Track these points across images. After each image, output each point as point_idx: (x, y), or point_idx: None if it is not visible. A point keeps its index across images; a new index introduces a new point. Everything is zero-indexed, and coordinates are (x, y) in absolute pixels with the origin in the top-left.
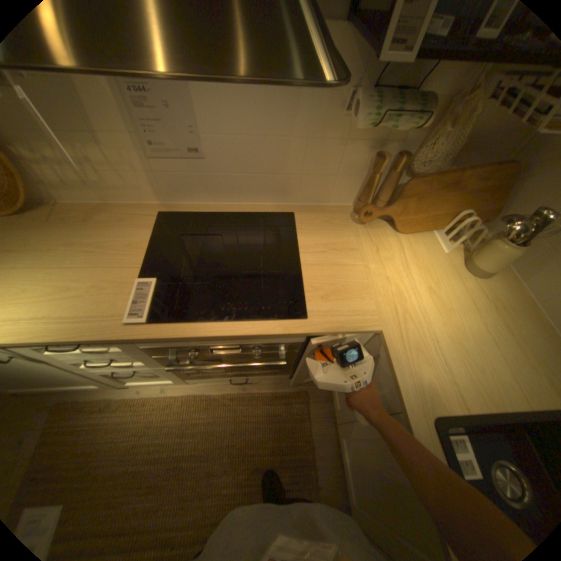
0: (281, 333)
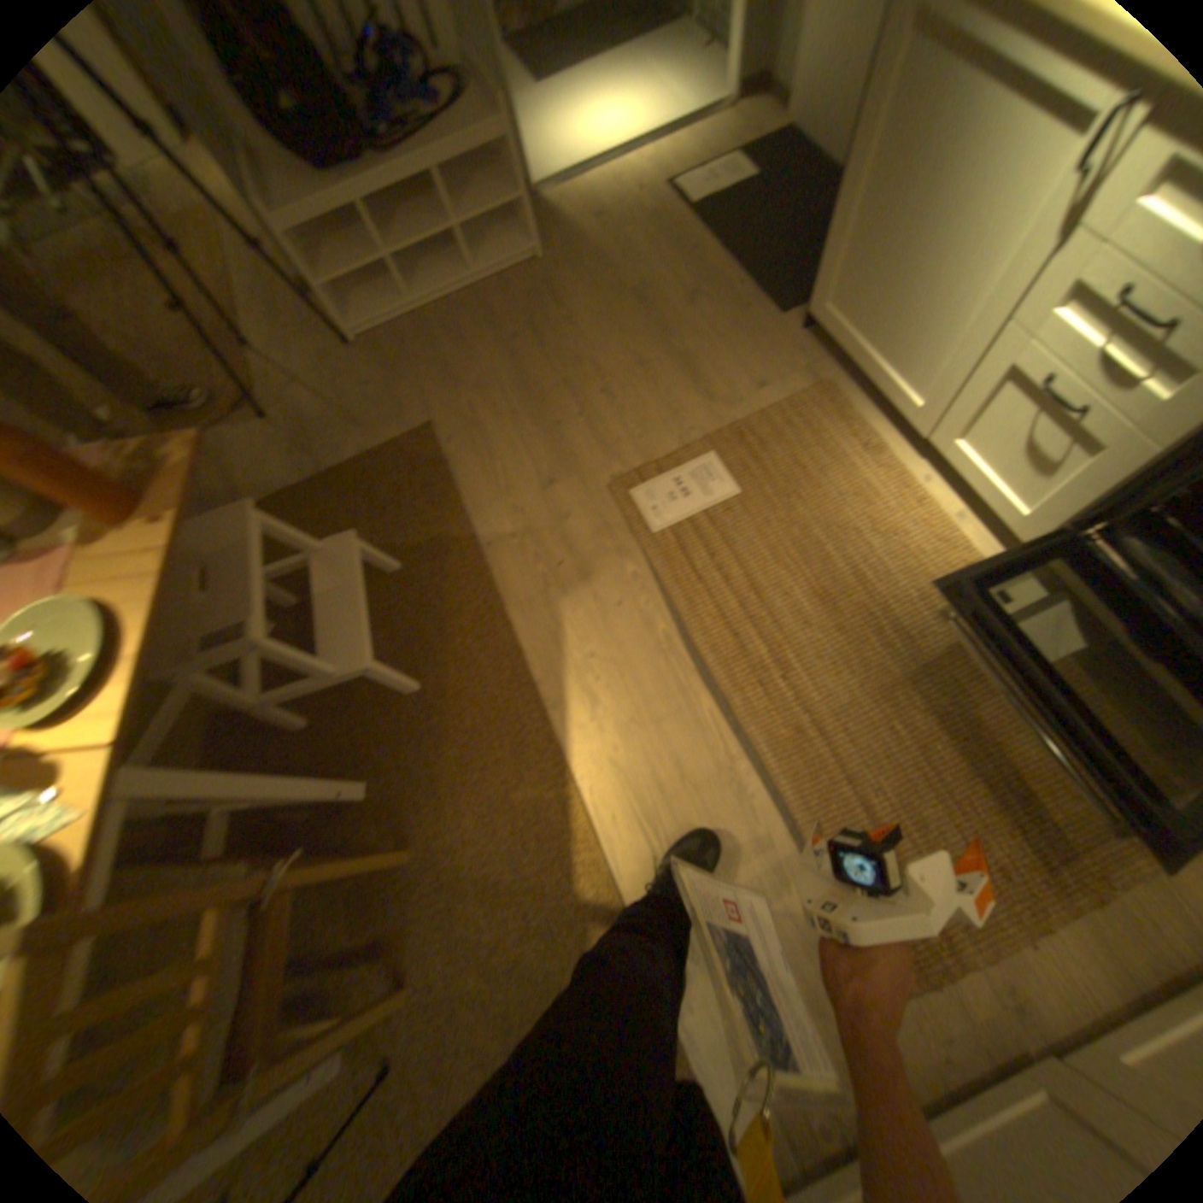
0: None
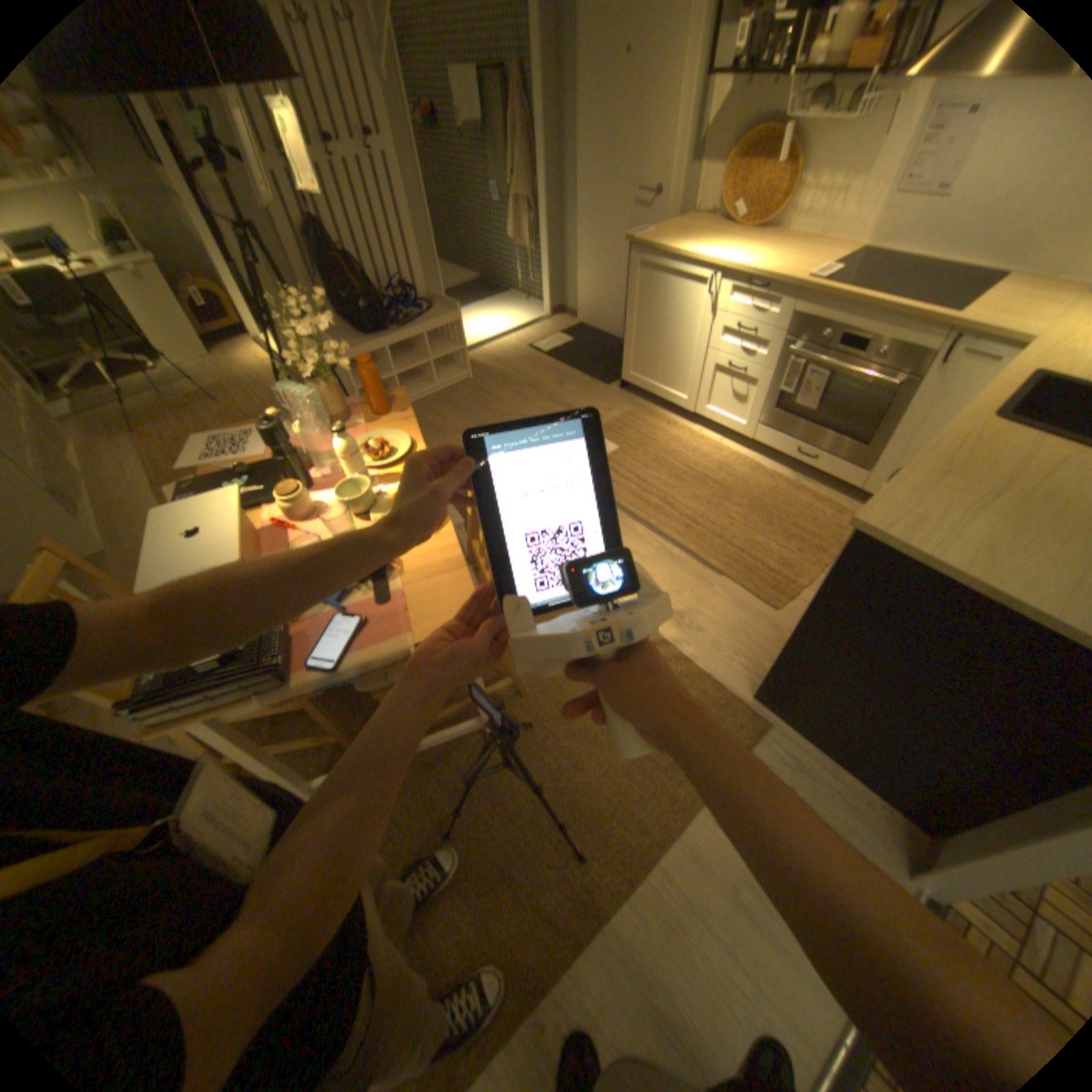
0: (925, 312)
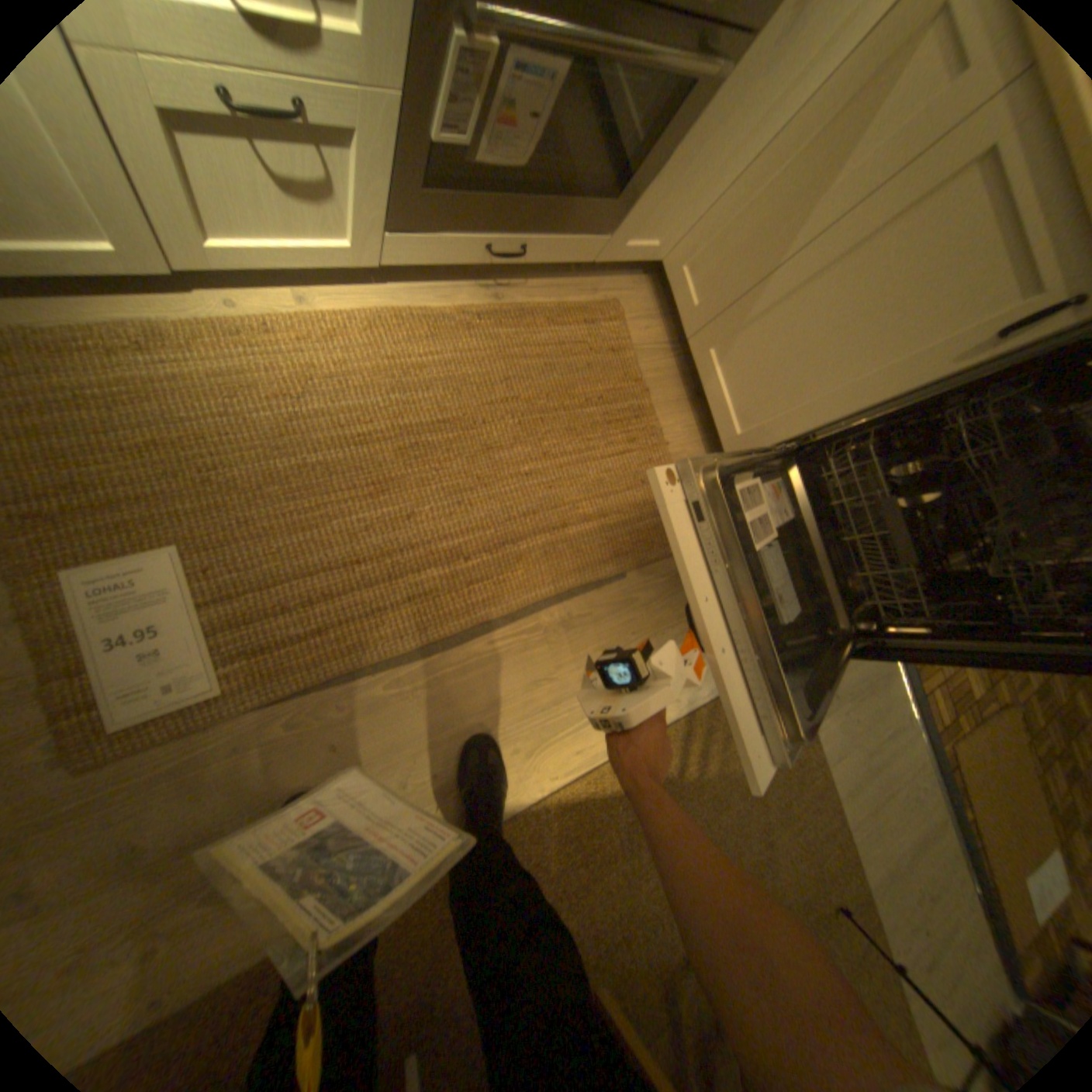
0: None
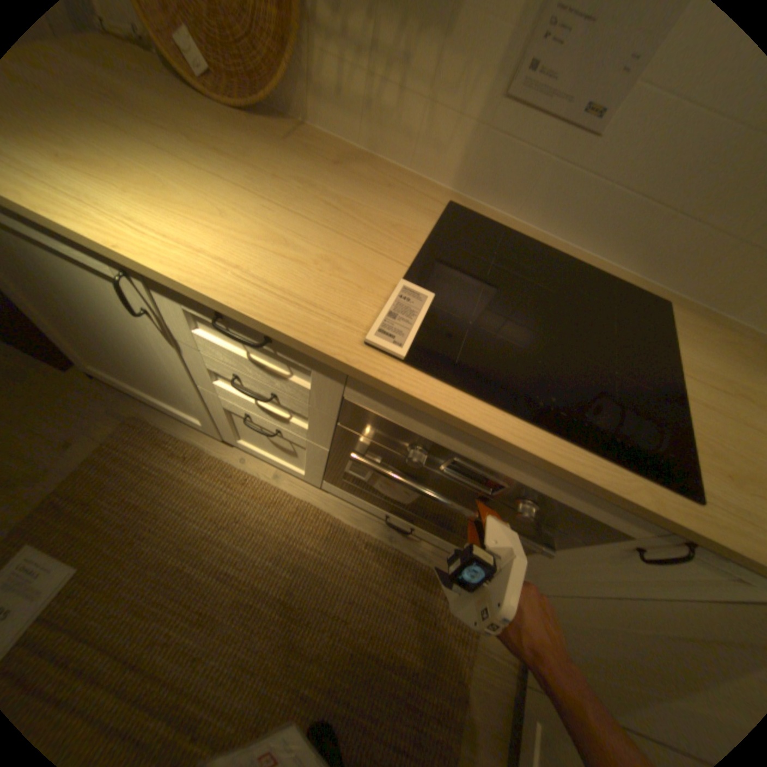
0: (651, 509)
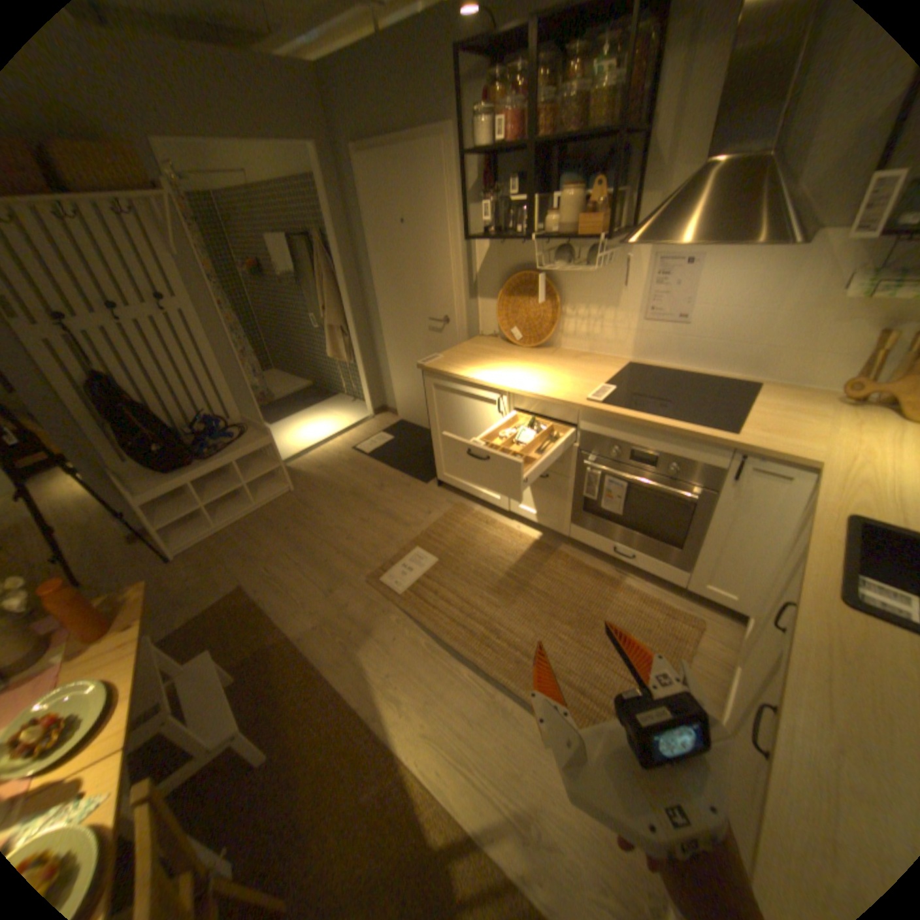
0: (706, 434)
